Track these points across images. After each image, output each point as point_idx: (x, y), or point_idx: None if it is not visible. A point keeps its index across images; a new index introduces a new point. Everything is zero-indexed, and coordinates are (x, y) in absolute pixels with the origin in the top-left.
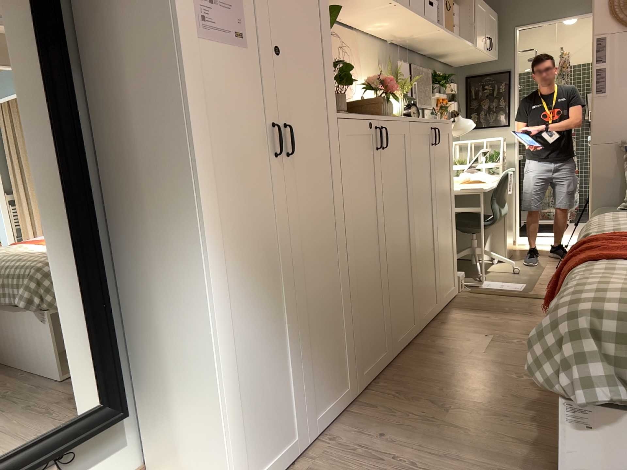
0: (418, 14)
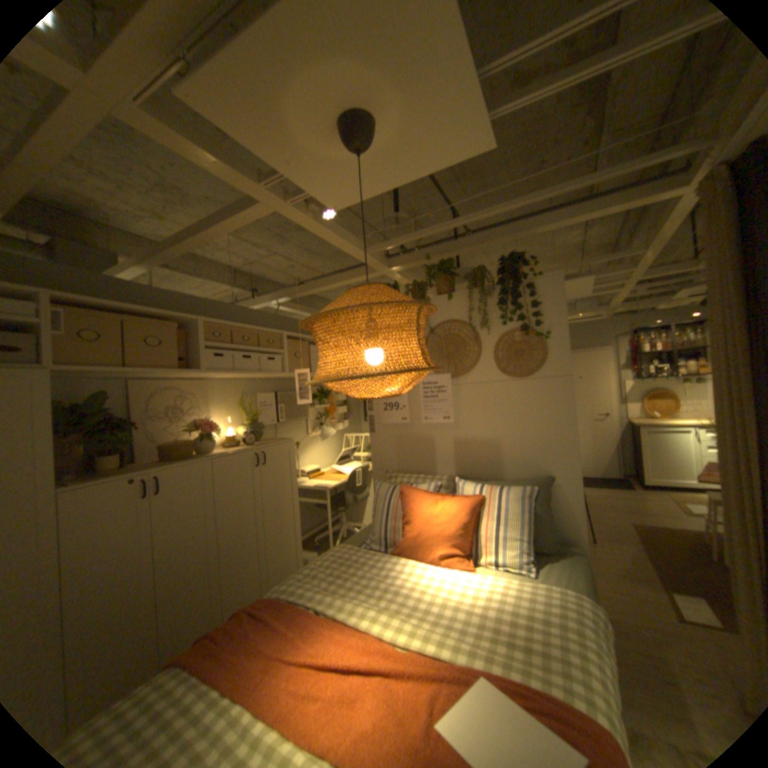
0: (240, 372)
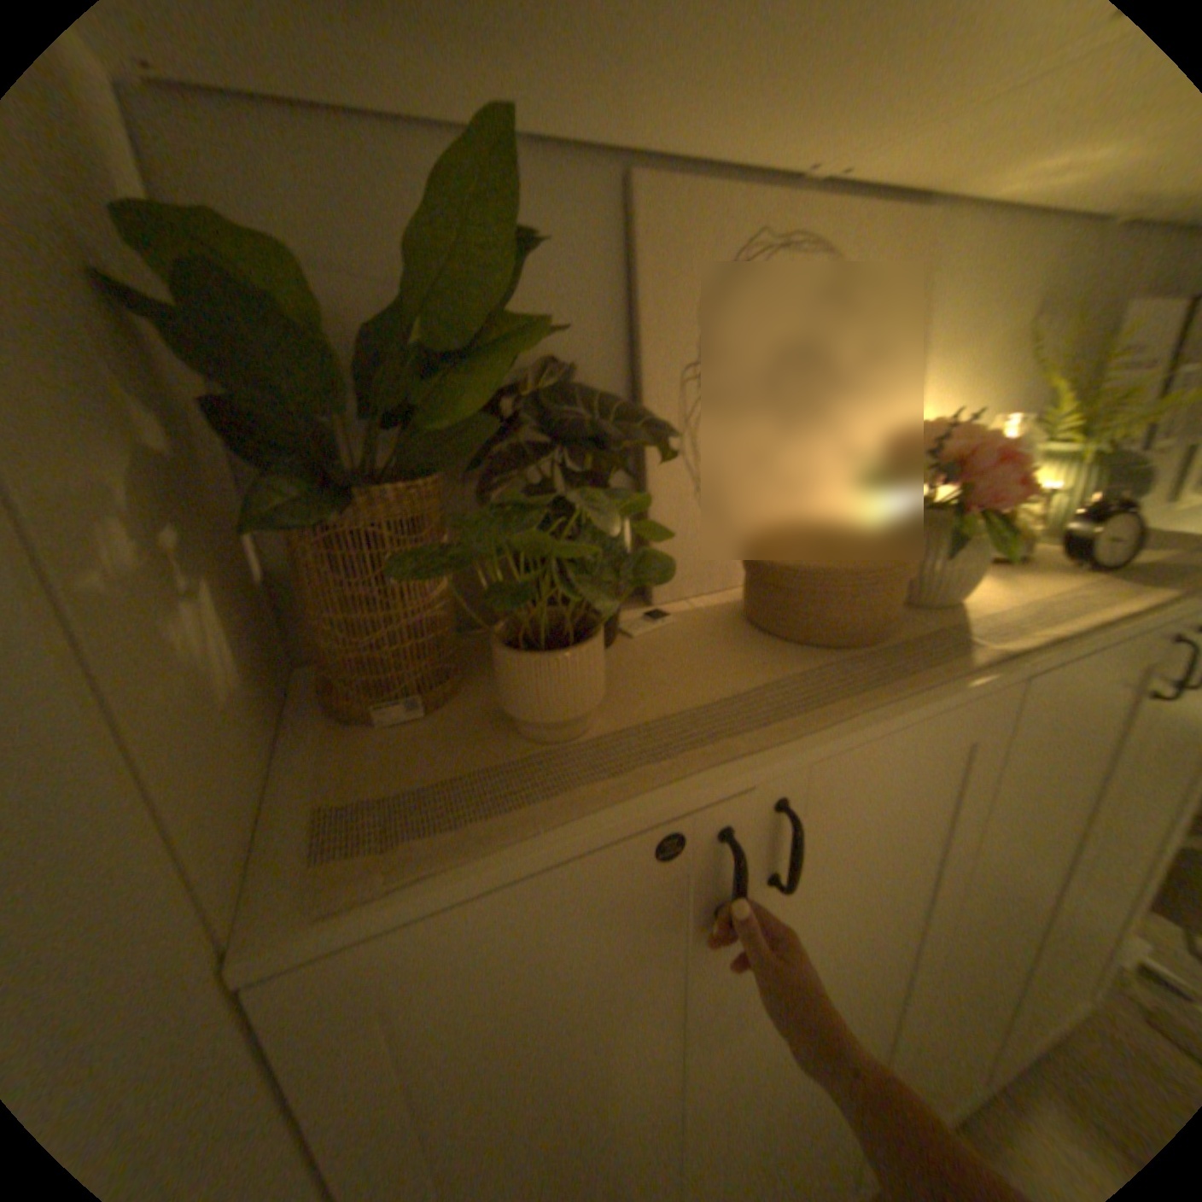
0: None
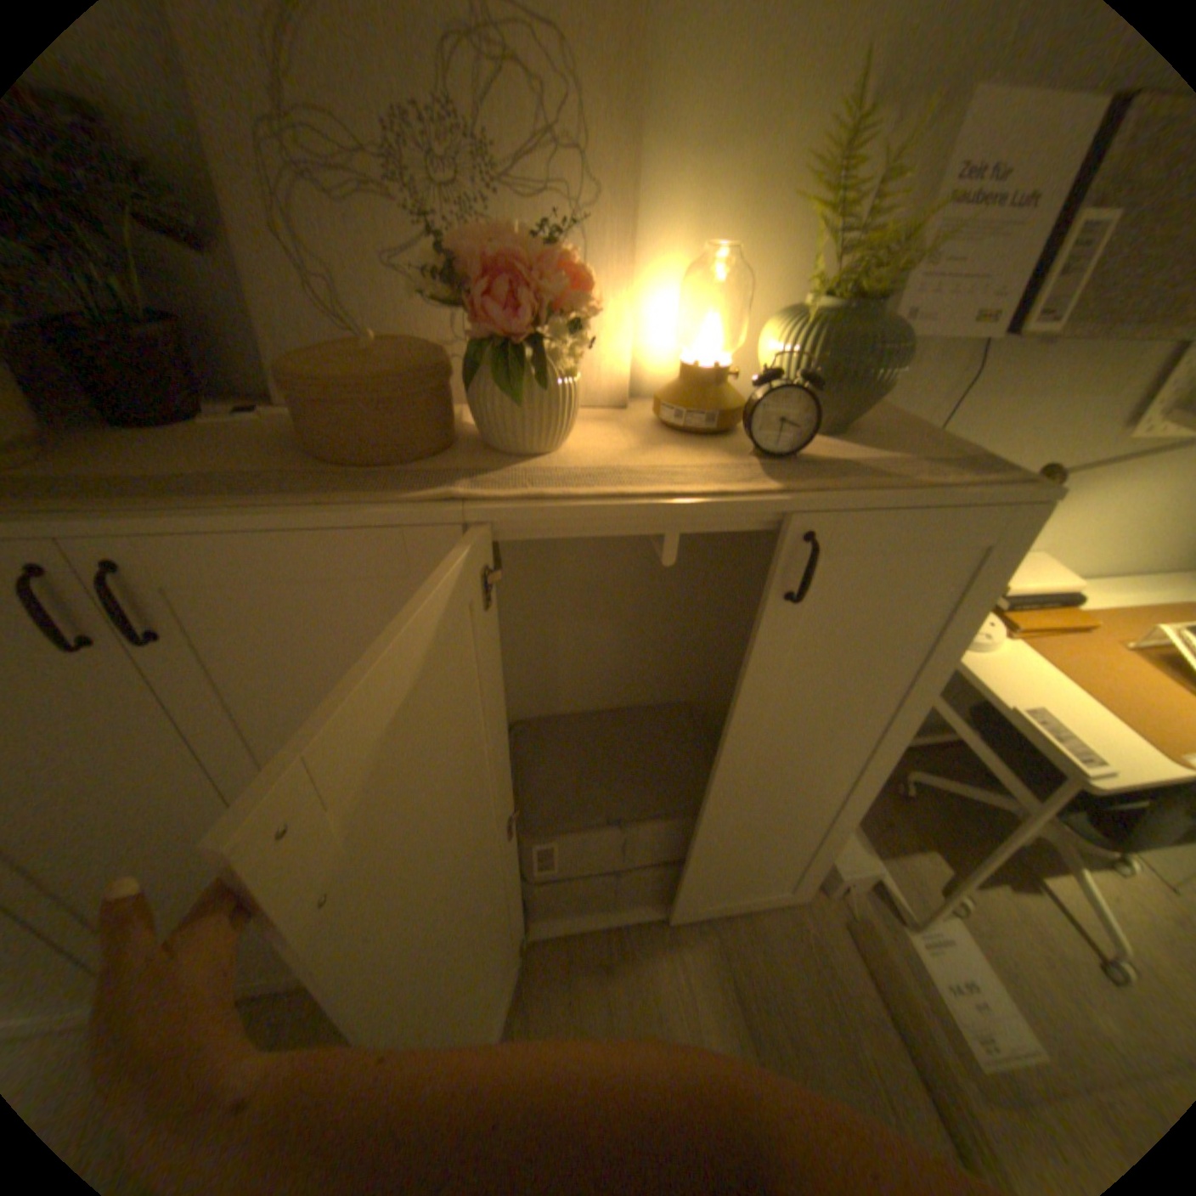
0: None
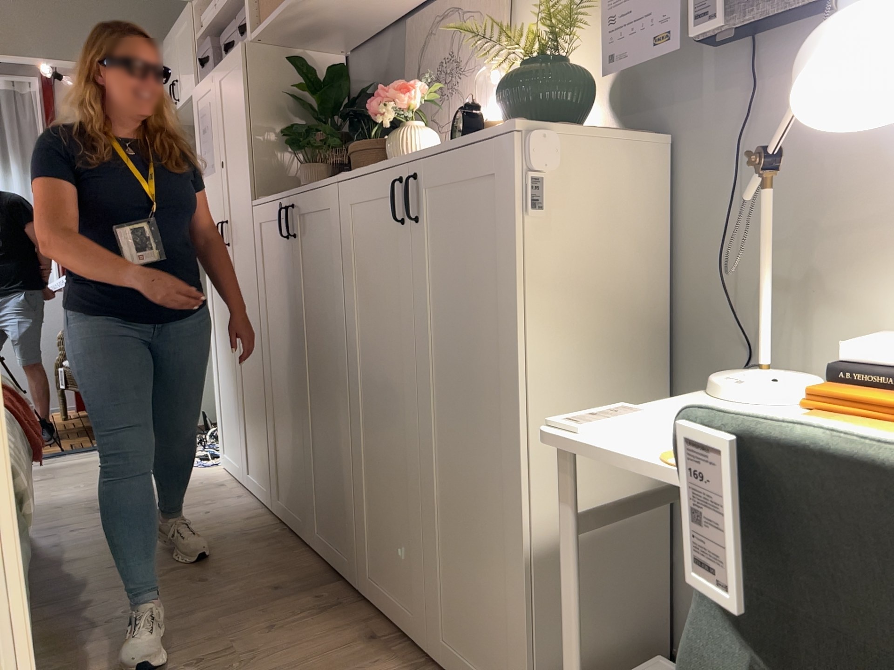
0: None
